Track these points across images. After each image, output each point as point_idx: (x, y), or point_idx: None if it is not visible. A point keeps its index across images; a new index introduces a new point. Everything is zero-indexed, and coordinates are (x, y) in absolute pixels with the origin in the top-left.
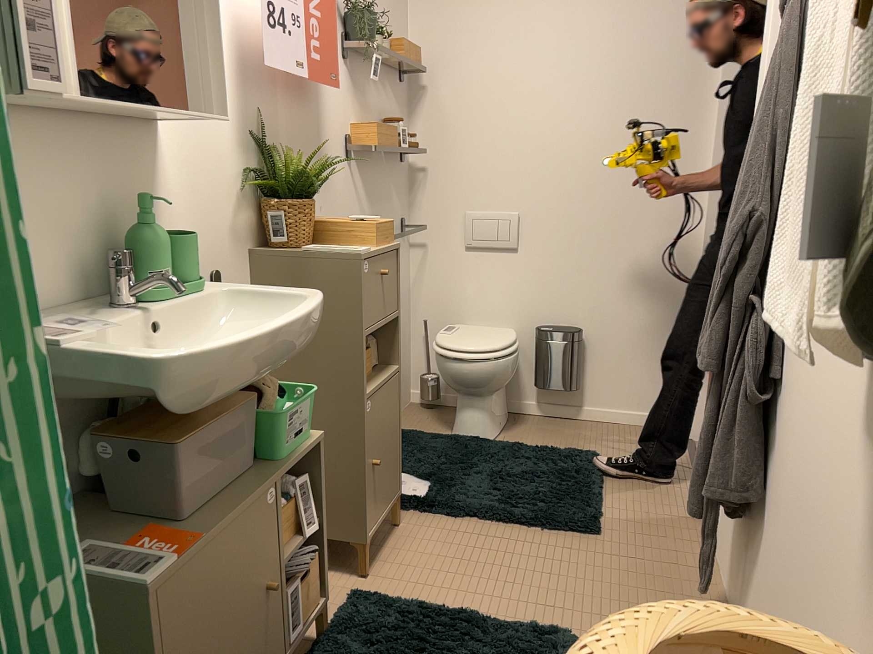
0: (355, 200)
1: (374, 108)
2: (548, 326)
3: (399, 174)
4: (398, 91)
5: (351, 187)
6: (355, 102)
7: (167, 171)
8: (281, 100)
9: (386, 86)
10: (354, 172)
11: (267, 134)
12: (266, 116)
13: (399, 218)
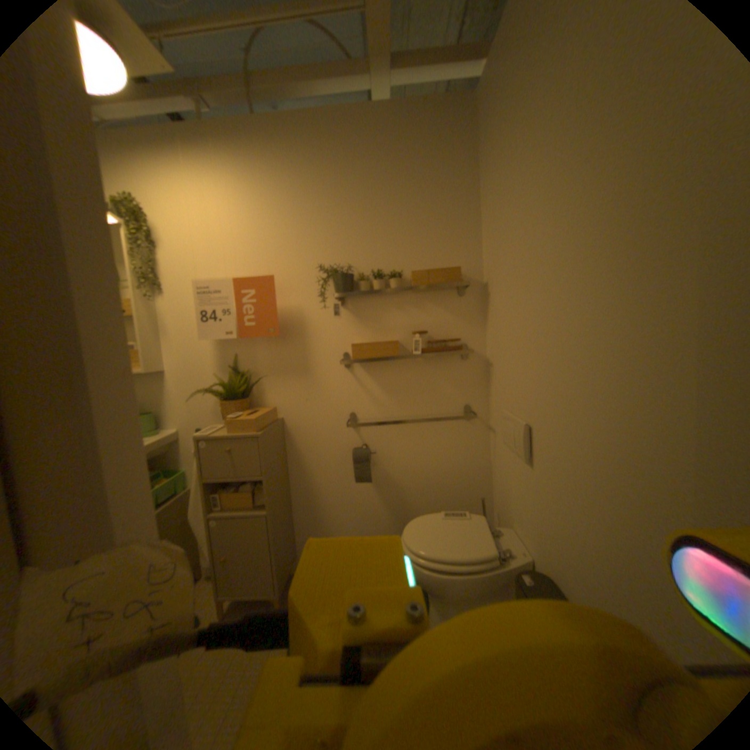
0: (359, 392)
1: (398, 323)
2: (550, 579)
3: (457, 367)
4: (454, 299)
5: (352, 383)
6: (359, 327)
7: (167, 388)
8: (257, 344)
9: (426, 302)
10: (357, 374)
11: (242, 364)
12: (241, 355)
13: (459, 403)
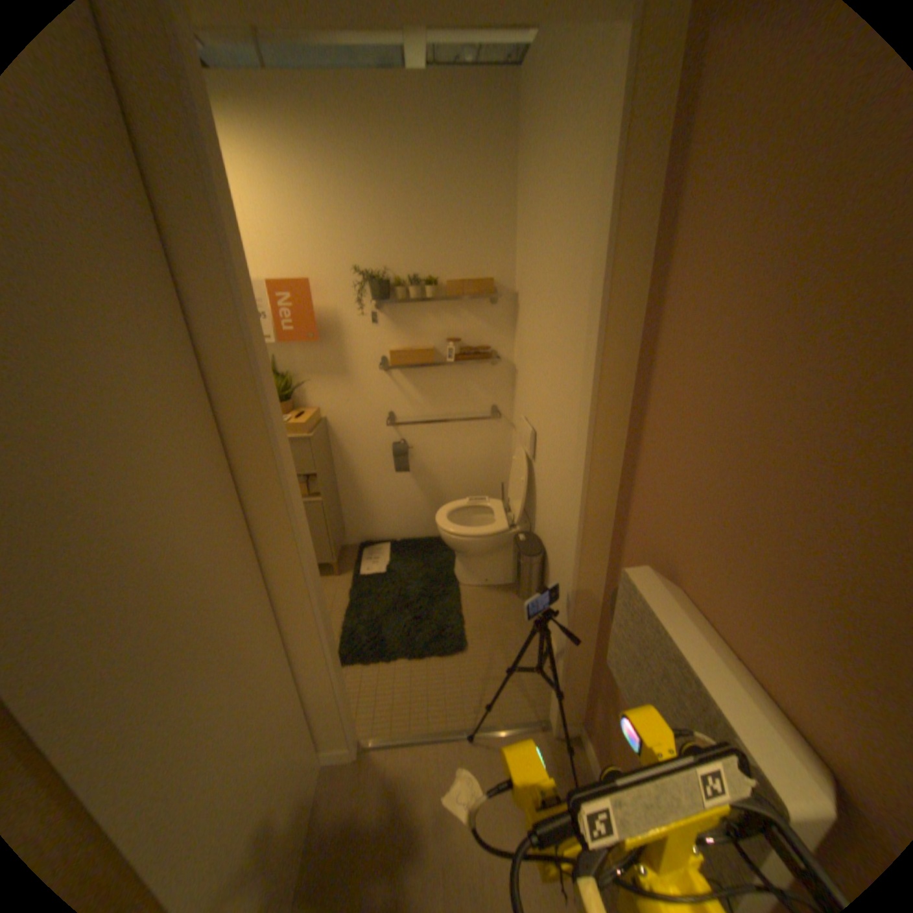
0: (396, 395)
1: (433, 332)
2: (535, 537)
3: (486, 374)
4: (486, 310)
5: (390, 387)
6: (395, 334)
7: None
8: (294, 348)
9: (459, 312)
10: (395, 379)
11: (281, 367)
12: (279, 358)
13: (486, 407)
